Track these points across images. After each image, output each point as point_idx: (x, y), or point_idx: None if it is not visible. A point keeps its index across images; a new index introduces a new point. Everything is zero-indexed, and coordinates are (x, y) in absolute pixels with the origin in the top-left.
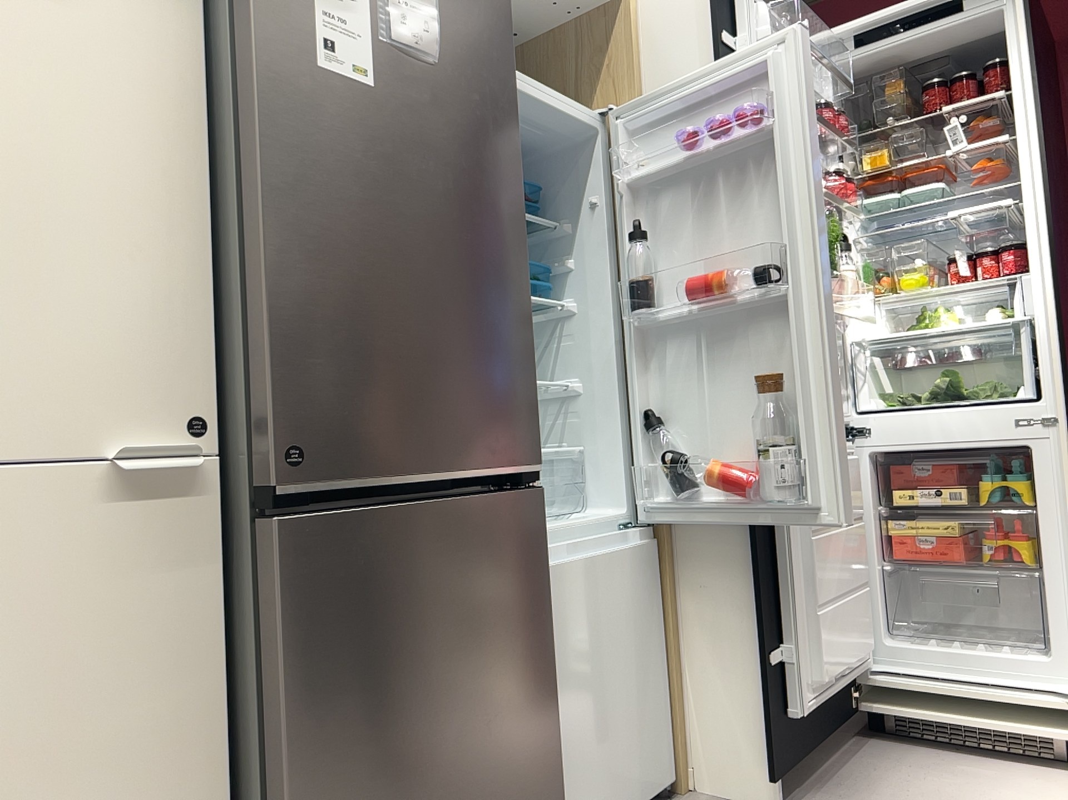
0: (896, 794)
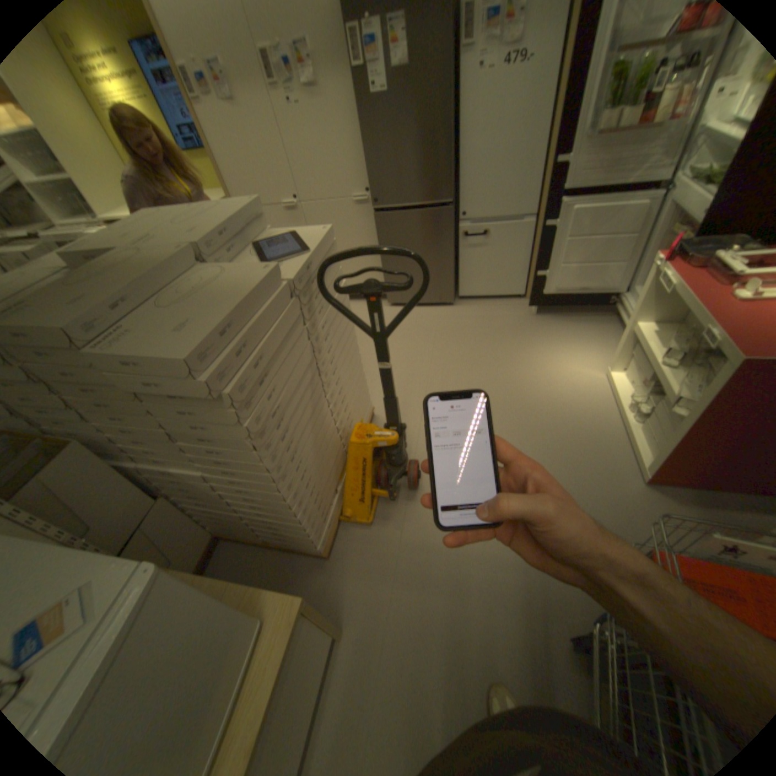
0: (568, 330)
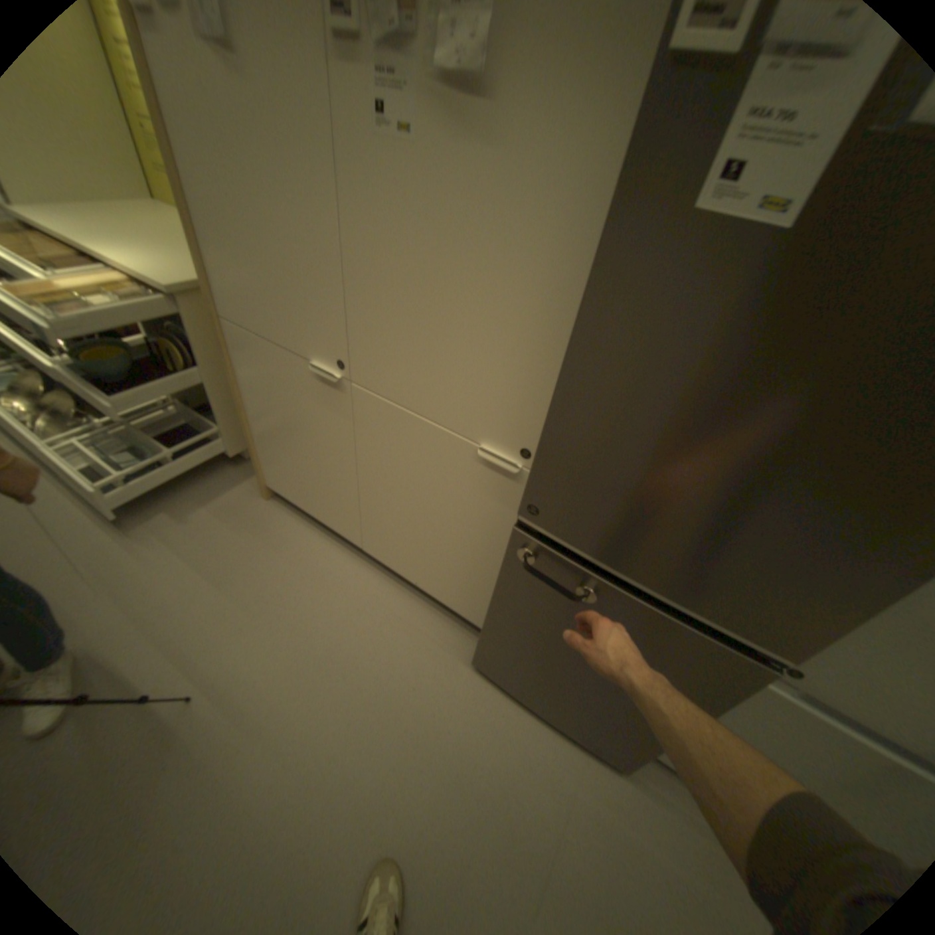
0: None
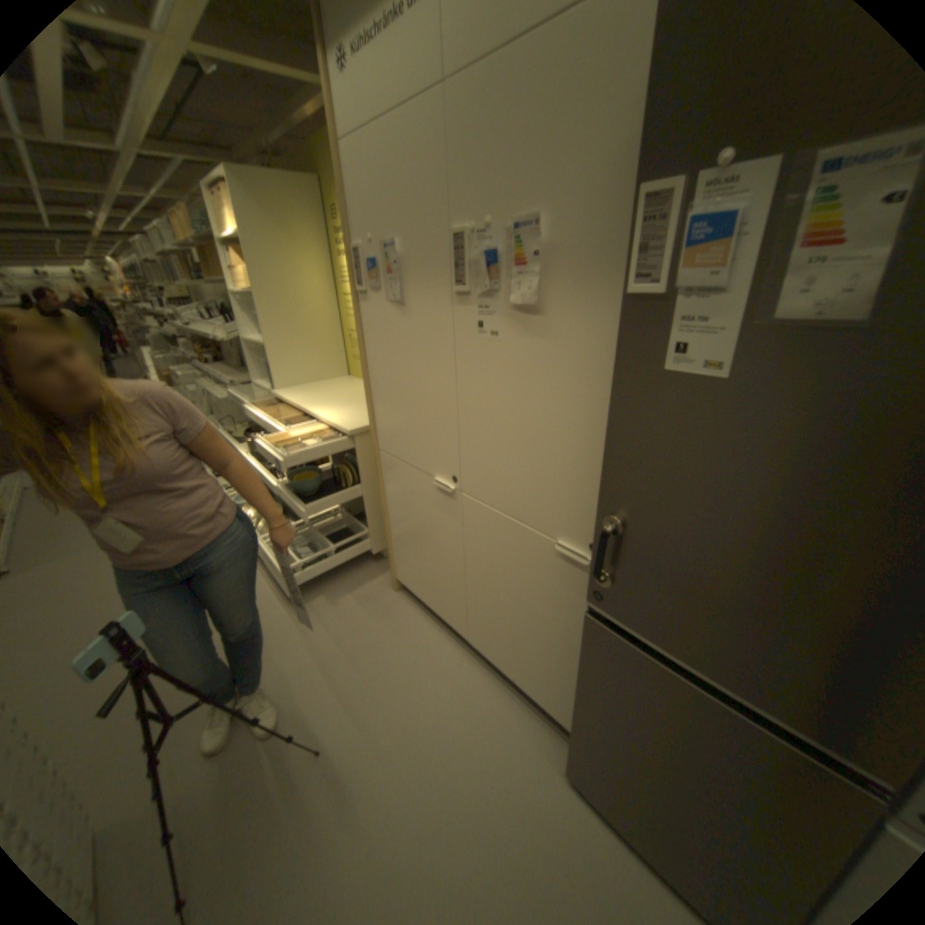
0: None
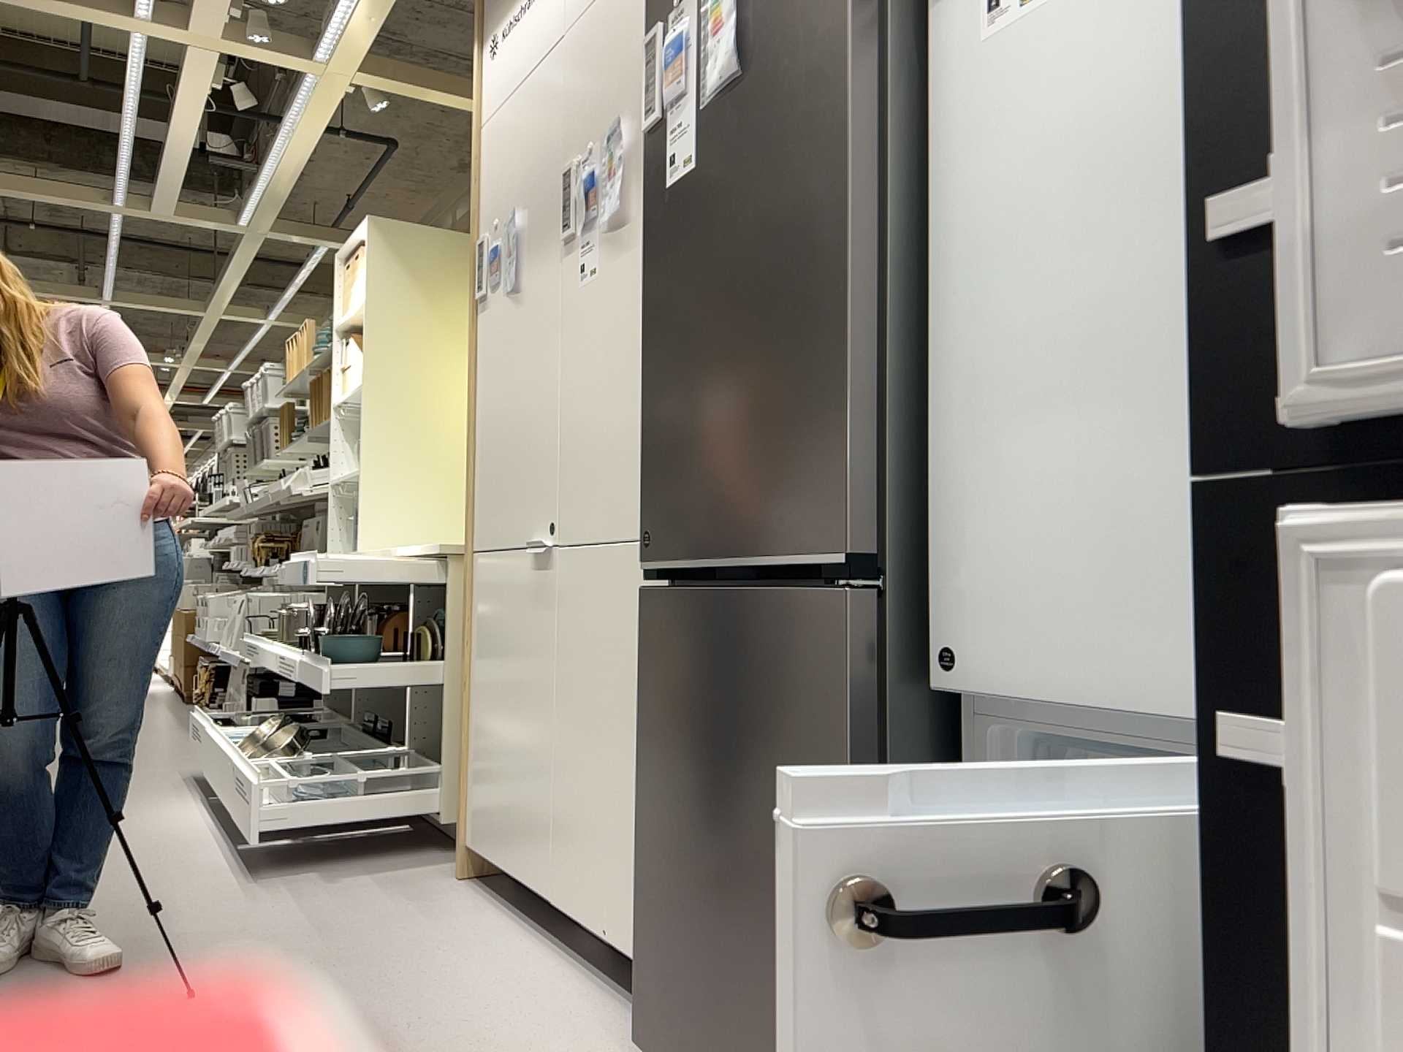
0: None
